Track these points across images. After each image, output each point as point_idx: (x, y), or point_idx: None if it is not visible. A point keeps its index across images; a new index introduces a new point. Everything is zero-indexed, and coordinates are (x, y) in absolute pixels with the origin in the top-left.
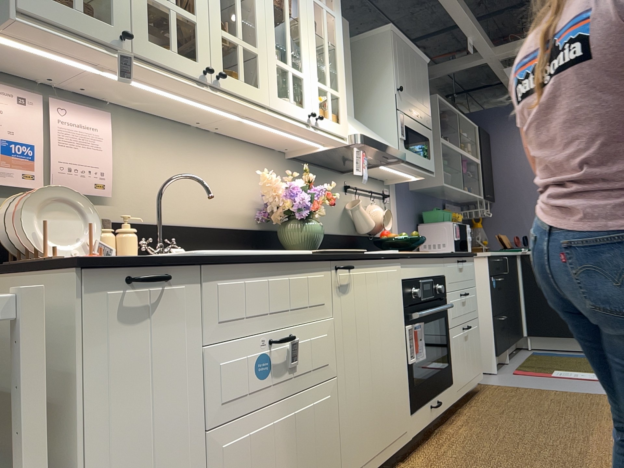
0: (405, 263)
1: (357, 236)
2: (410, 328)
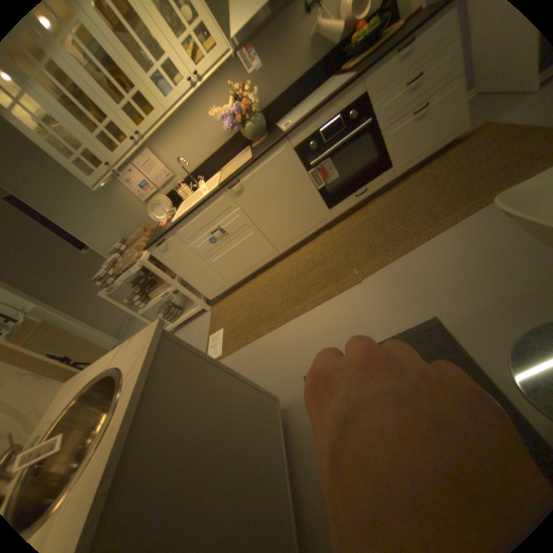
0: (292, 135)
1: (335, 46)
2: (312, 170)
